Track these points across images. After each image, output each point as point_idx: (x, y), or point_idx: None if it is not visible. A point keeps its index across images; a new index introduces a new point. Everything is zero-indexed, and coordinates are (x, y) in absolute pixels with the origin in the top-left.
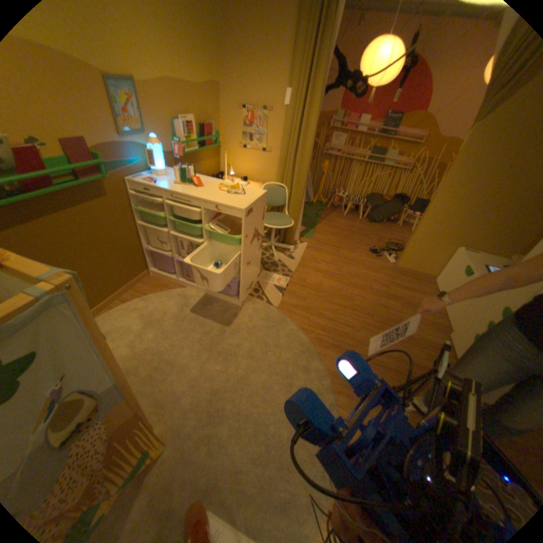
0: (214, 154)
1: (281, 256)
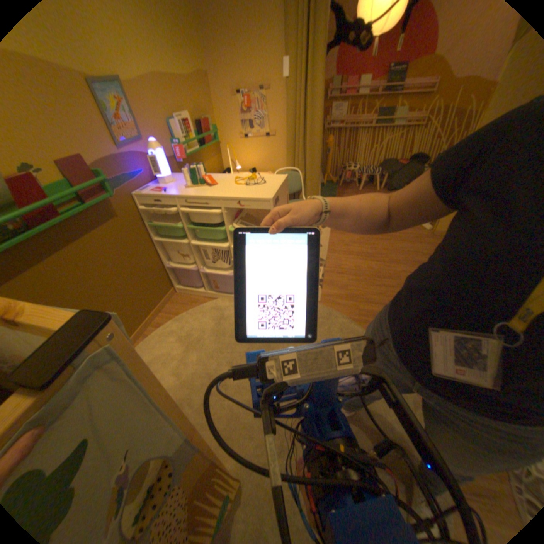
0: (214, 151)
1: None
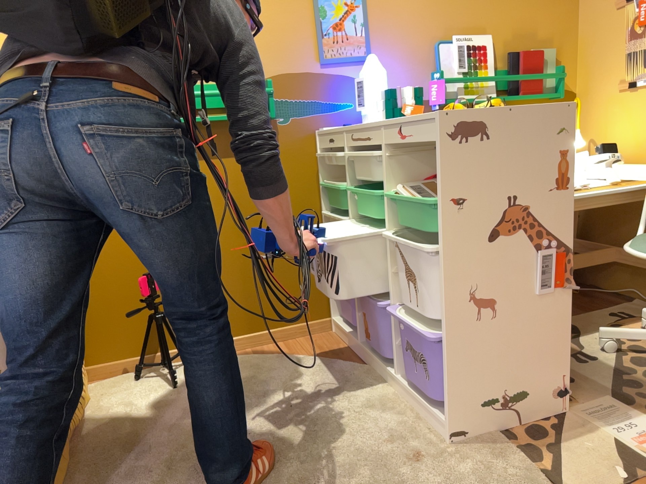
0: None
1: None
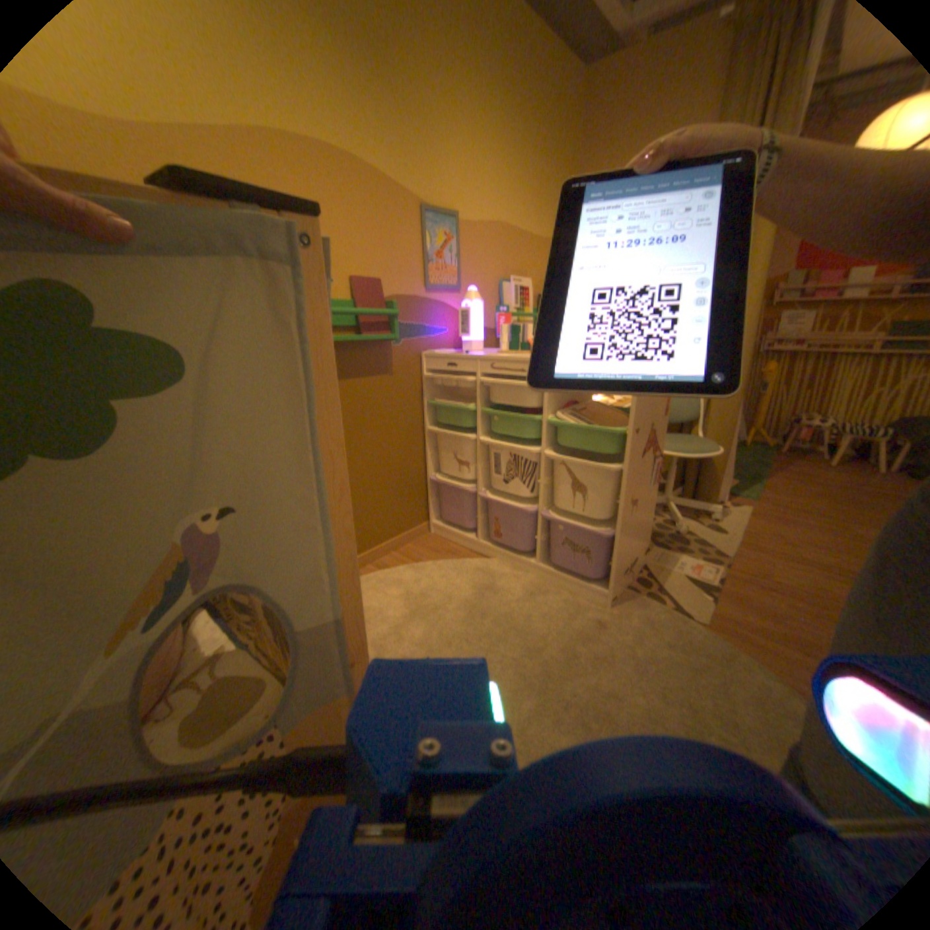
0: None
1: (693, 526)
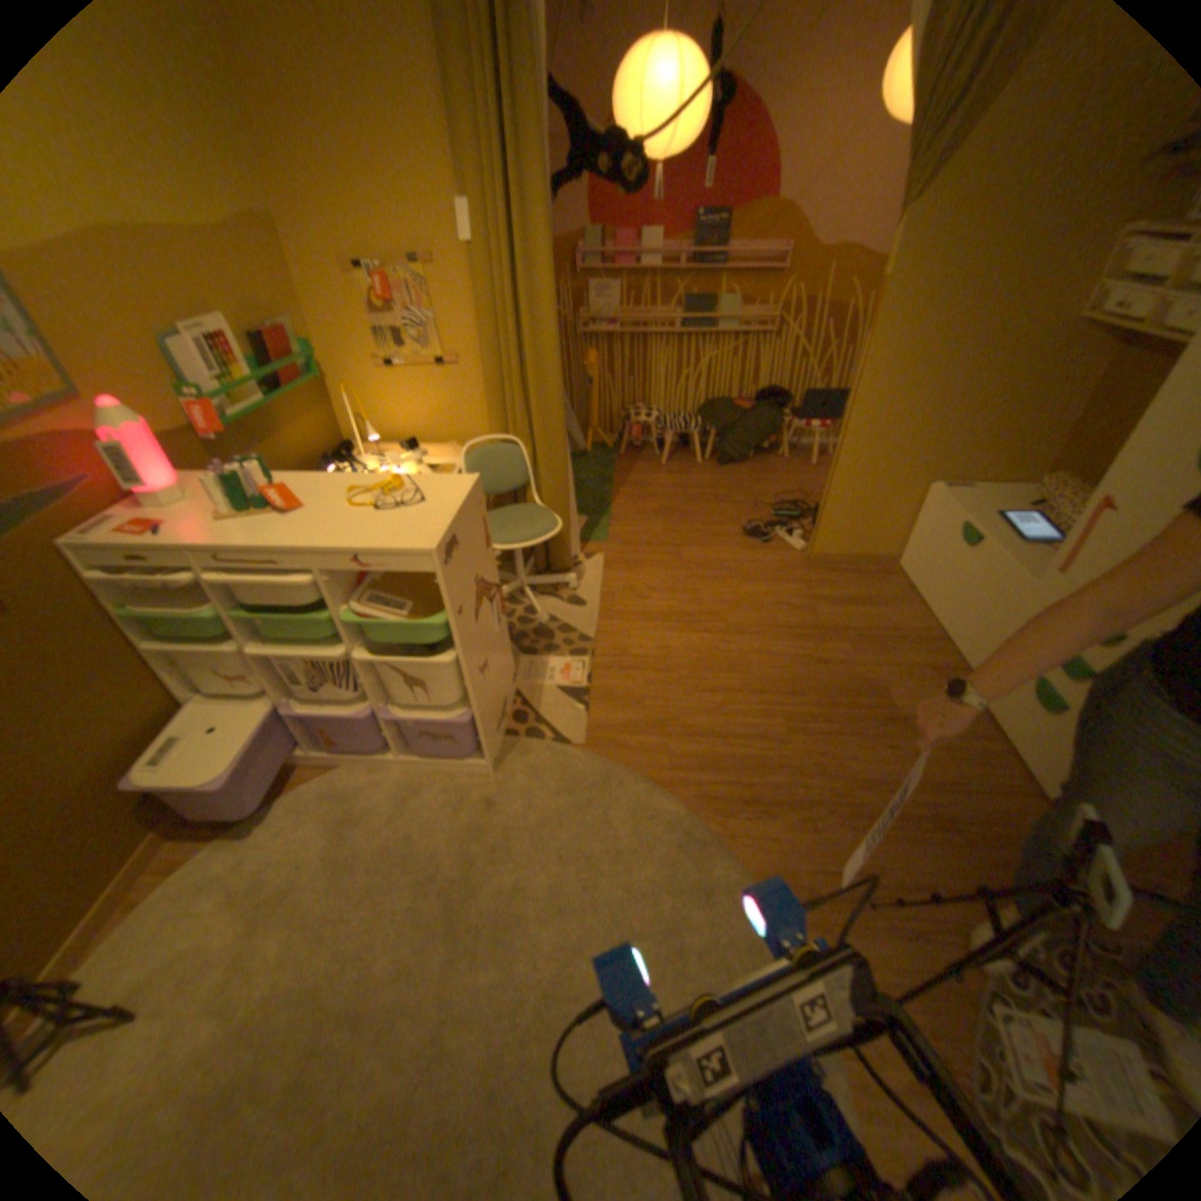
0: (312, 400)
1: (554, 606)
